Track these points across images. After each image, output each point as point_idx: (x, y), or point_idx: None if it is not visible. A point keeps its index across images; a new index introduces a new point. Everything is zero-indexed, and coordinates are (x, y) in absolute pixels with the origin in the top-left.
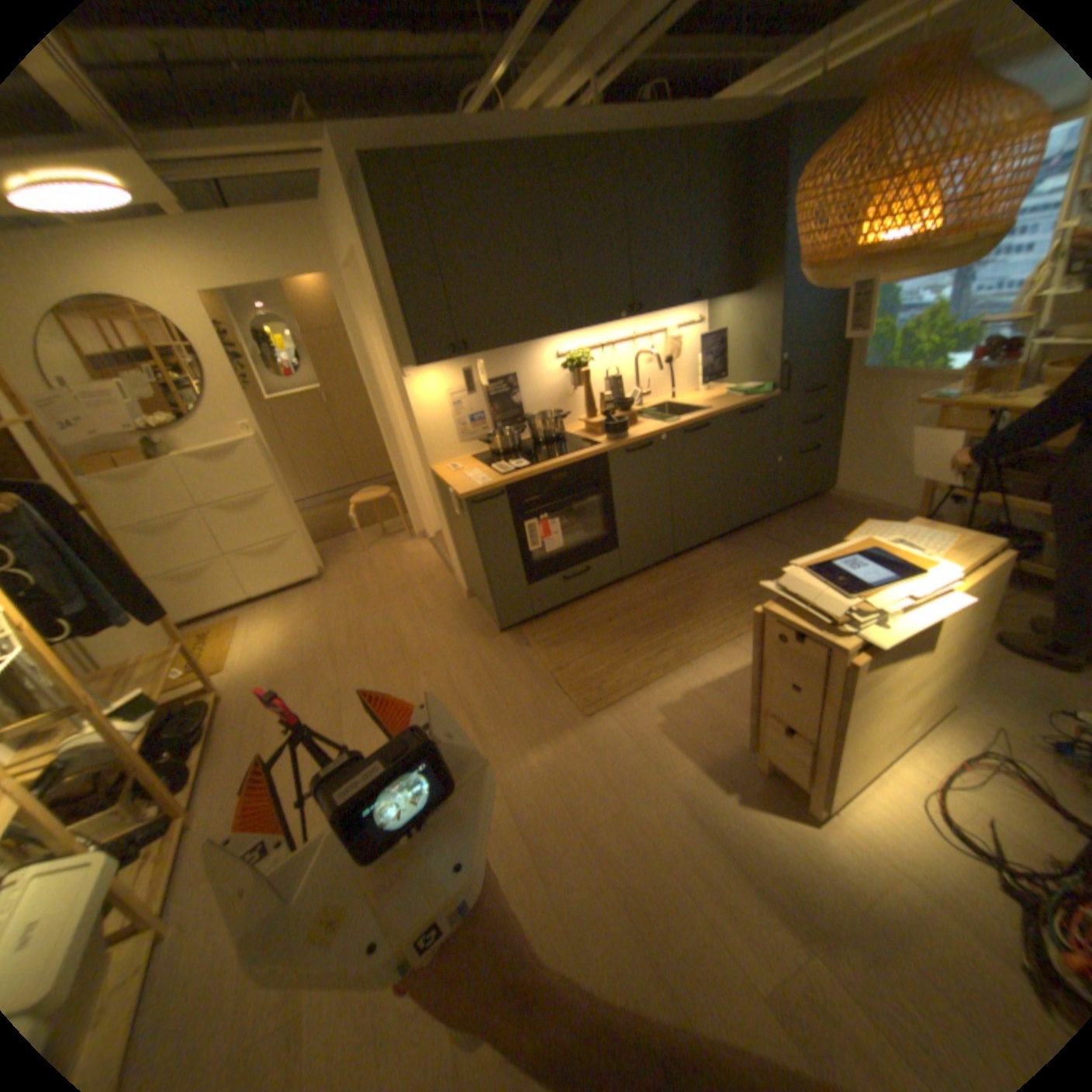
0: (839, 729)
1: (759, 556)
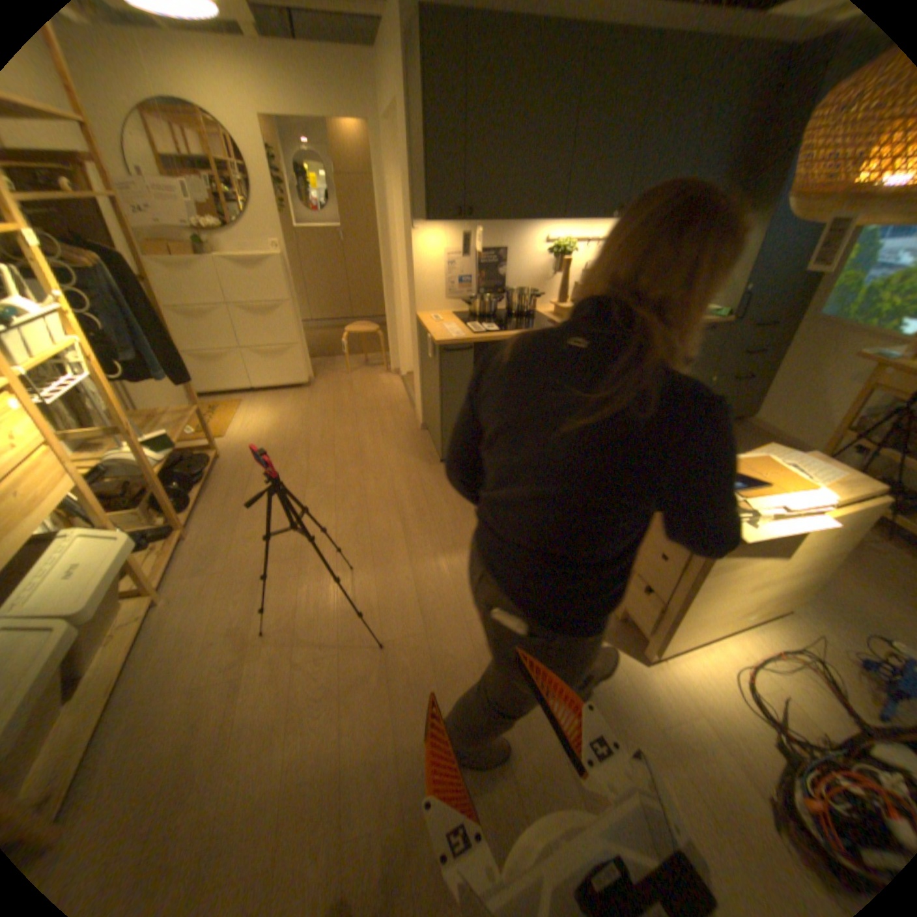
0: (689, 596)
1: None
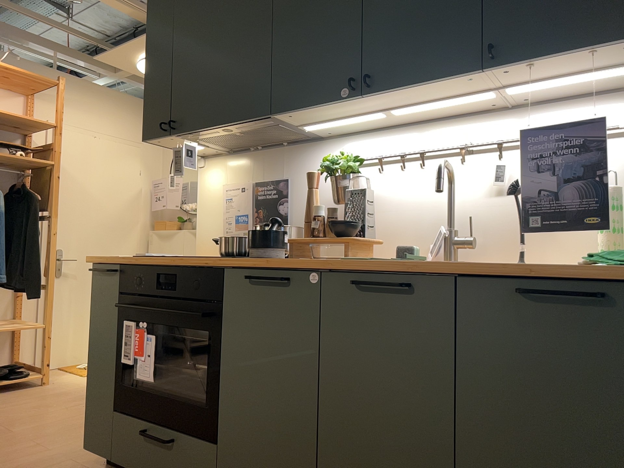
0: None
1: None
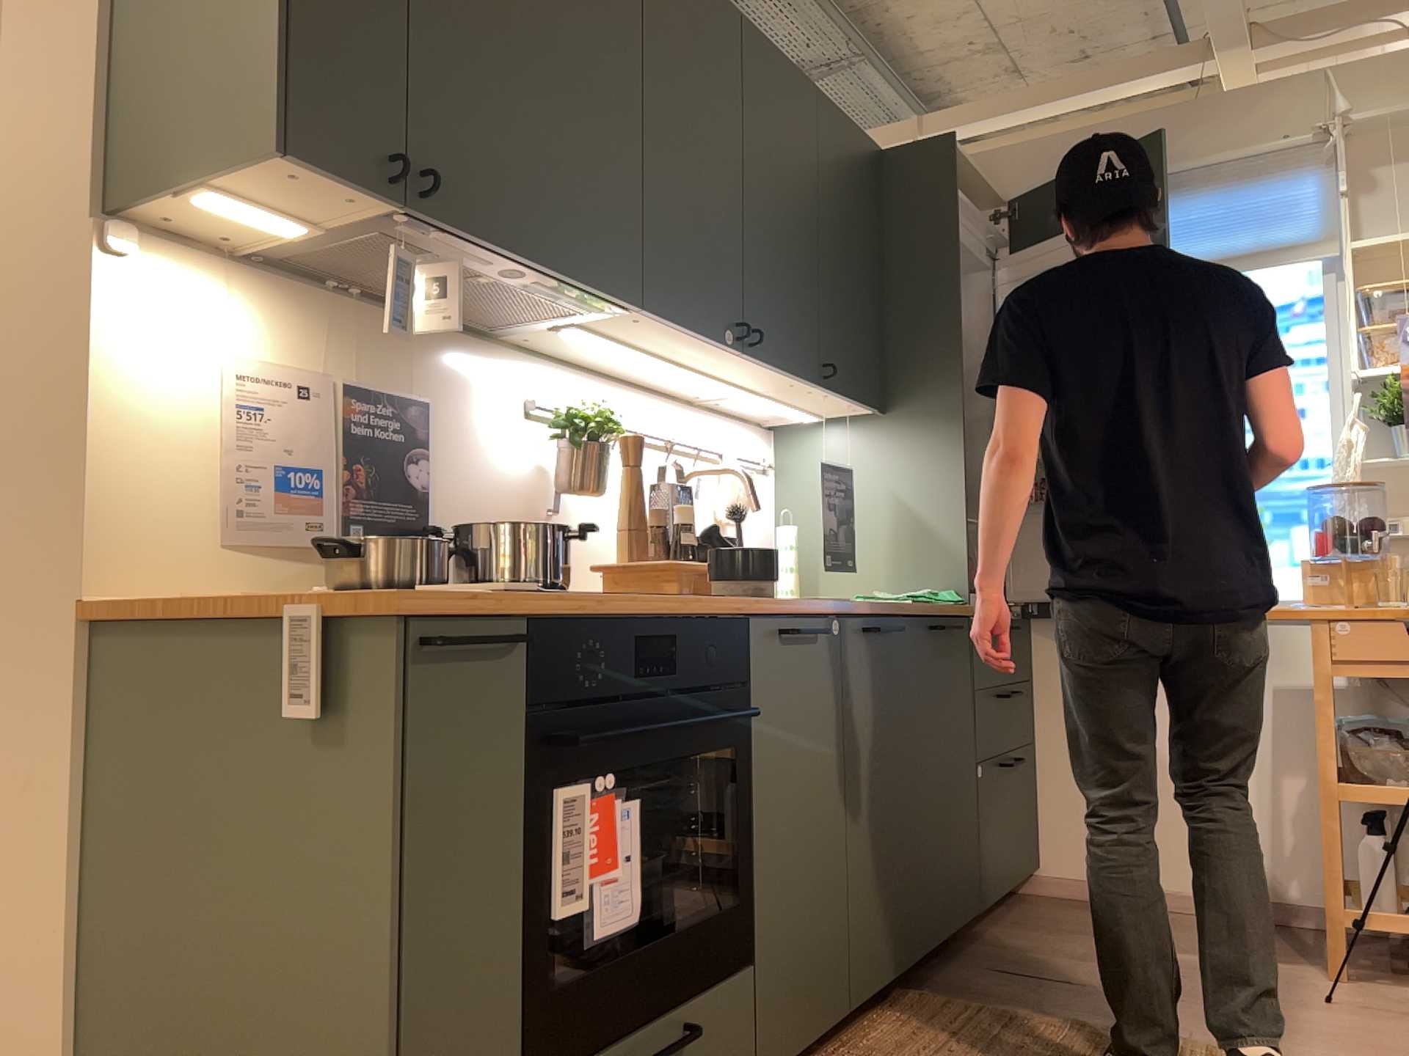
0: None
1: (1041, 1008)
